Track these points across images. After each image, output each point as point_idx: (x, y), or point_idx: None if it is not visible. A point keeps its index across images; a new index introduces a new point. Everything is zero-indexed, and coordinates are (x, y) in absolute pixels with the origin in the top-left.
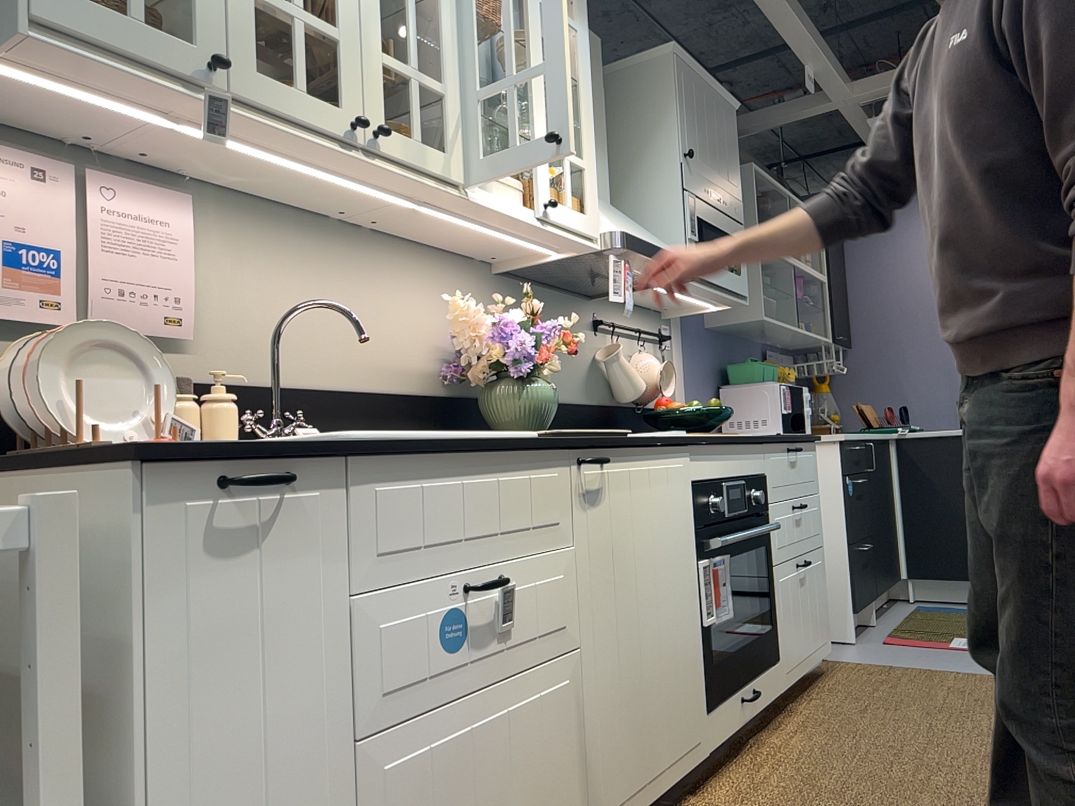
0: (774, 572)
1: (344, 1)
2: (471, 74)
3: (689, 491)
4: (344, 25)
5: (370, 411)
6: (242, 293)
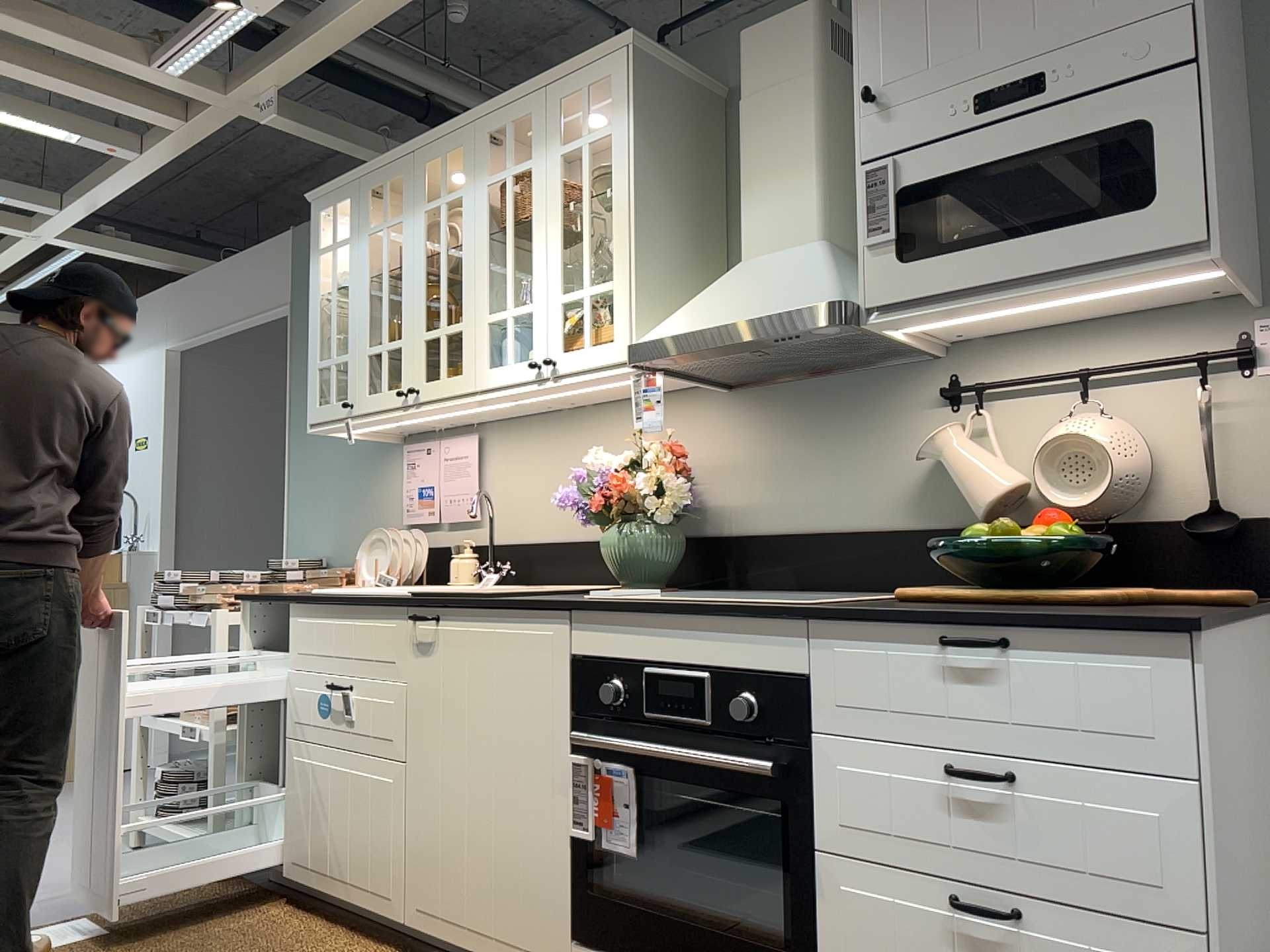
0: (817, 864)
1: (404, 317)
2: (483, 293)
3: (557, 666)
4: (404, 333)
5: (580, 556)
6: (507, 483)
